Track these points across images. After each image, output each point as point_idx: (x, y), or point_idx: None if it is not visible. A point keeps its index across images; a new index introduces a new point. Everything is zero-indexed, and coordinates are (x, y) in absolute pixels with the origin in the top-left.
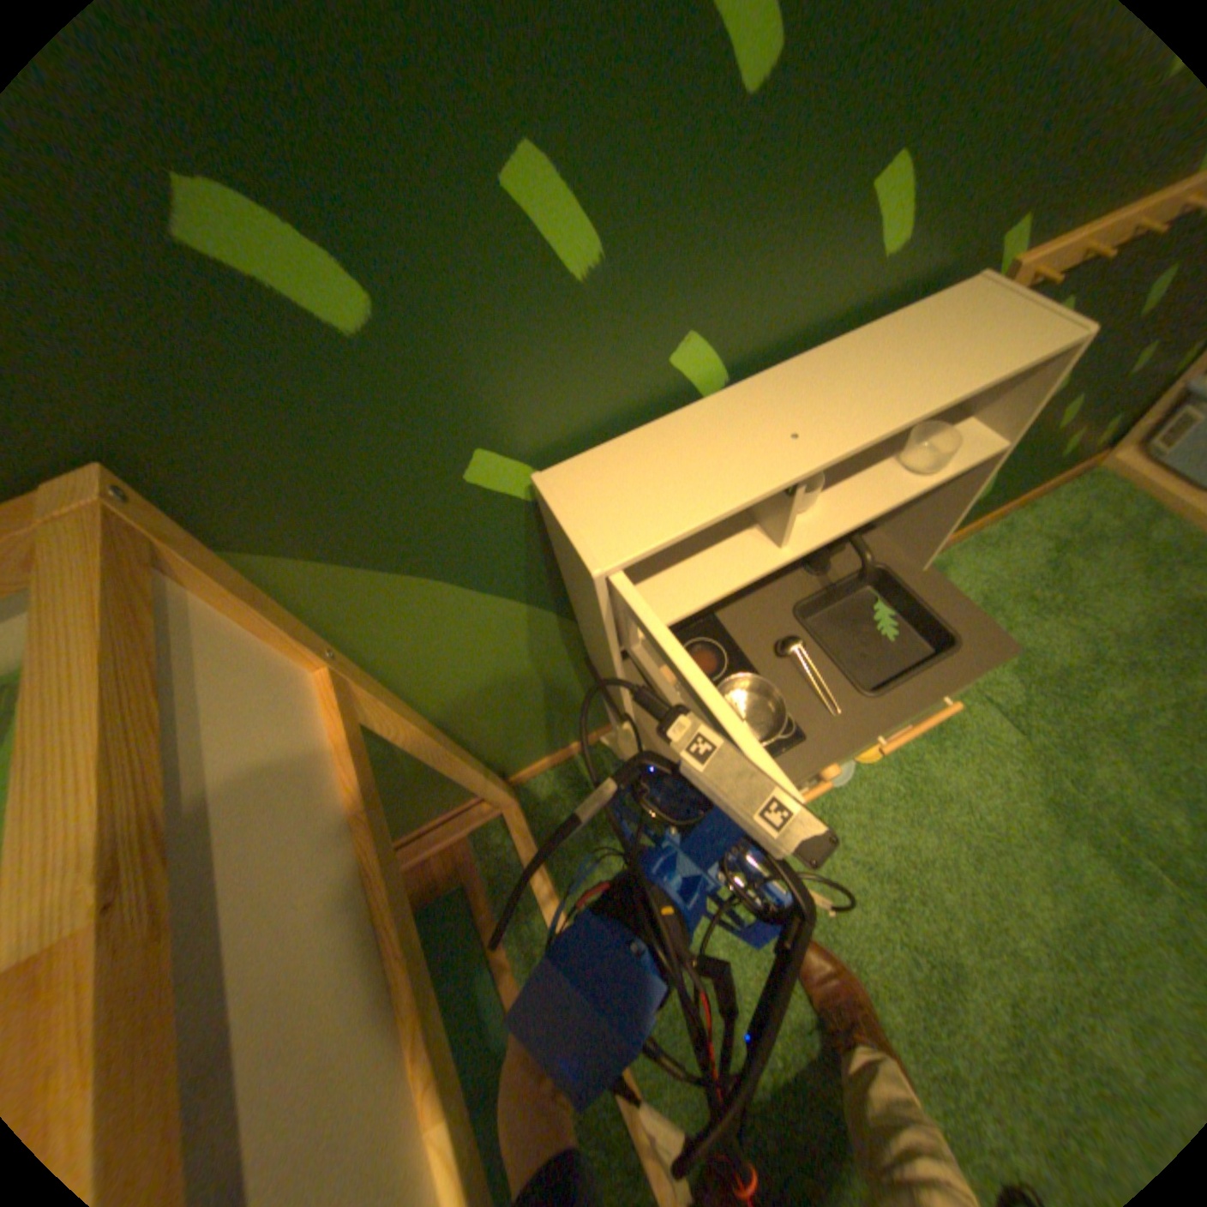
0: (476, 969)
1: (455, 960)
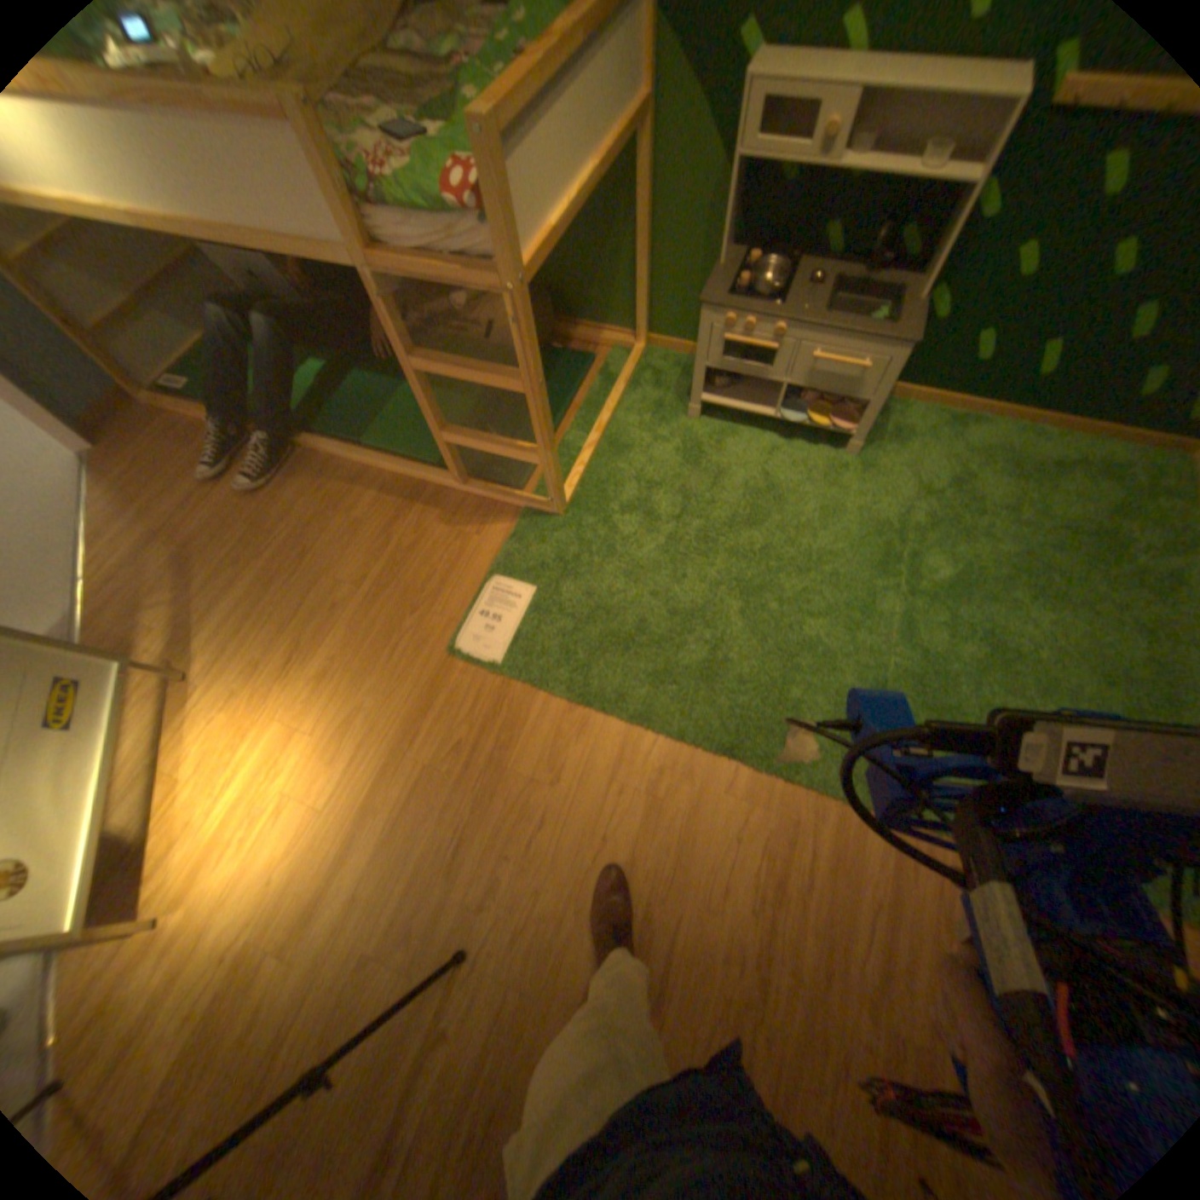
0: (574, 384)
1: (570, 375)
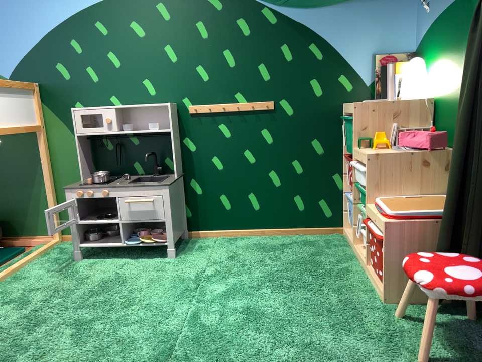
0: (4, 258)
1: (2, 256)
